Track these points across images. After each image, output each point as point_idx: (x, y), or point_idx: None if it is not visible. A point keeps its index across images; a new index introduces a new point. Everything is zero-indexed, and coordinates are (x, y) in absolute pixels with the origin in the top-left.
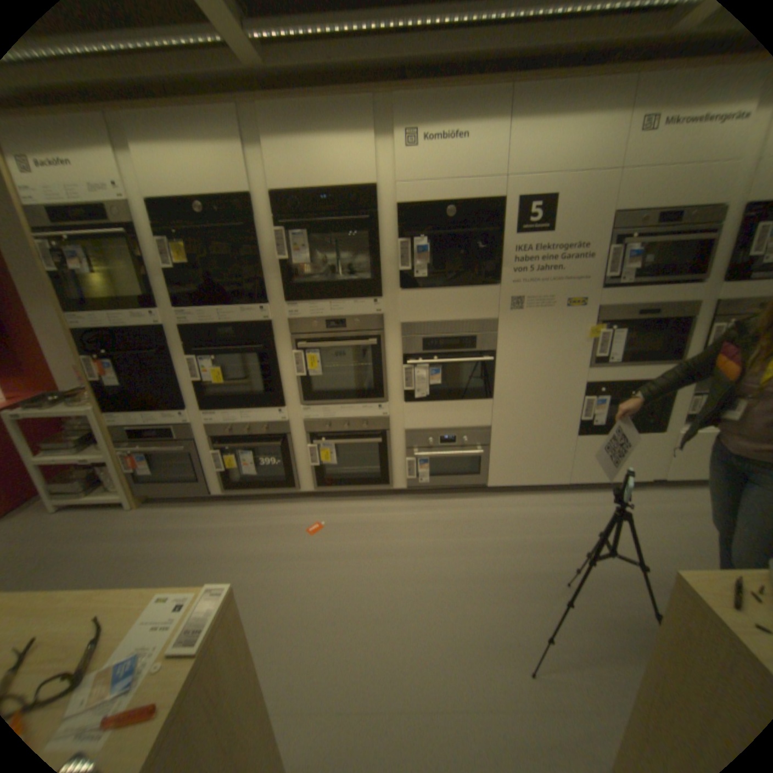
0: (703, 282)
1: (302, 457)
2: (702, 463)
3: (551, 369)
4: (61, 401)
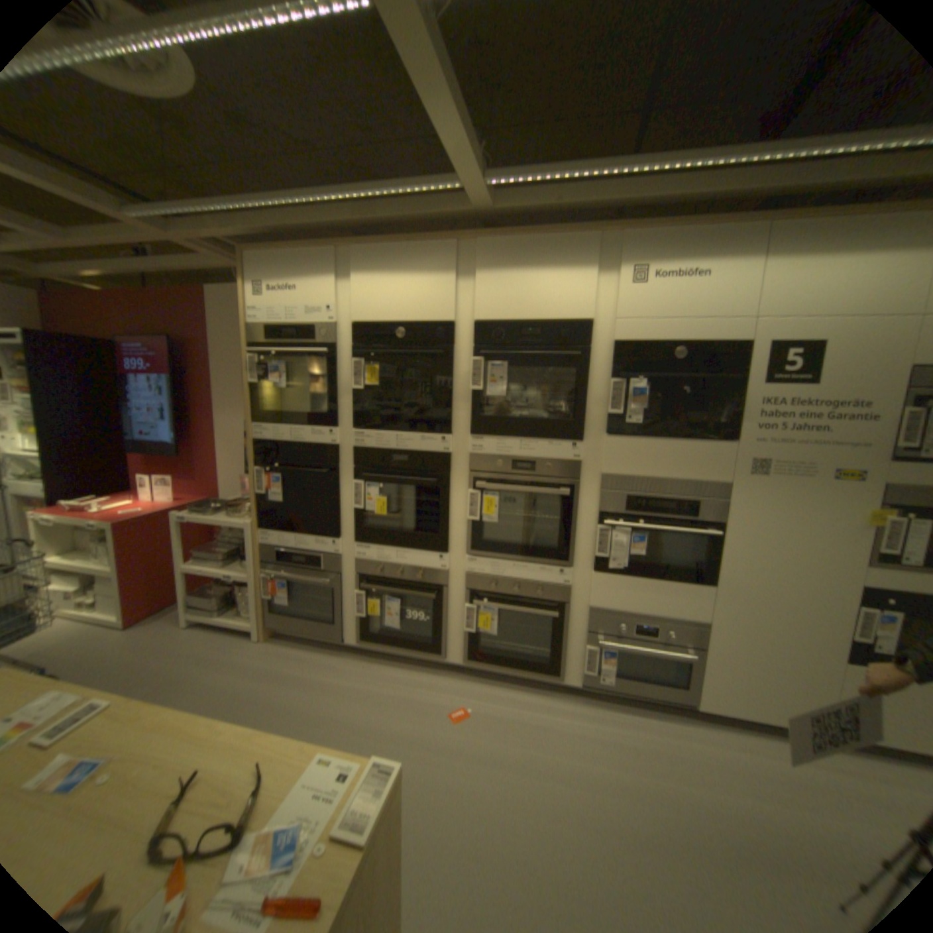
0: None
1: (457, 618)
2: None
3: (808, 560)
4: (224, 509)
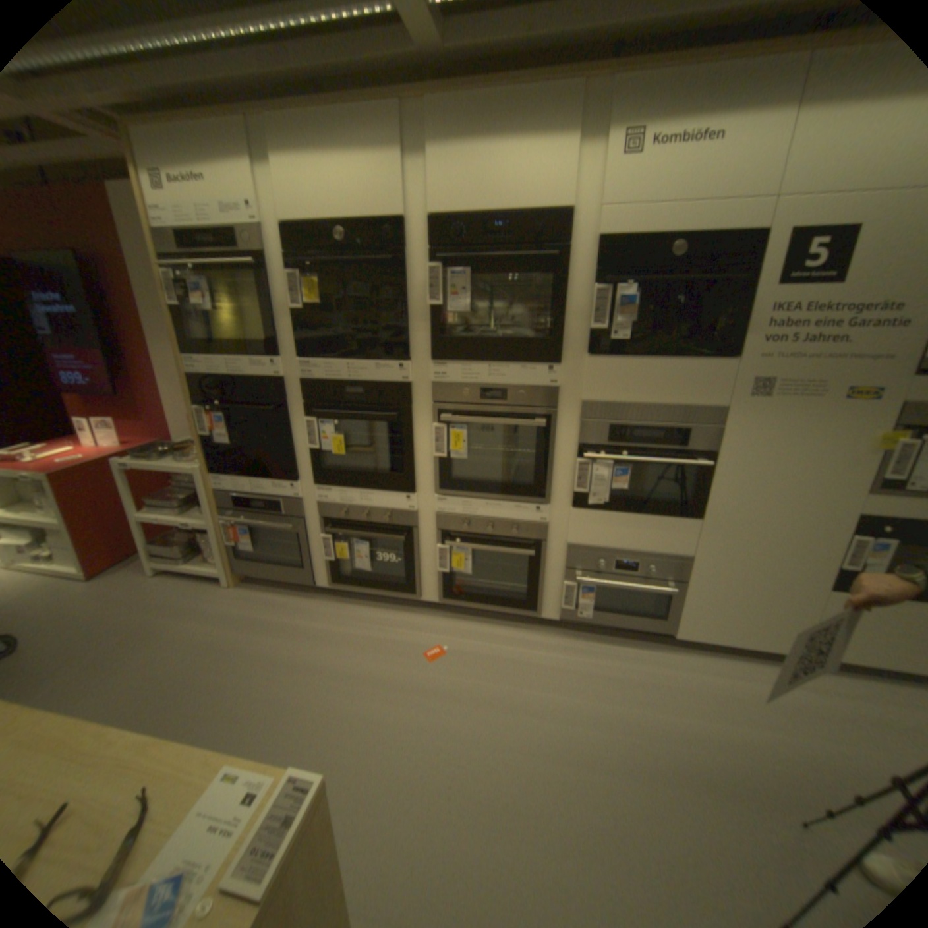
0: None
1: (430, 558)
2: None
3: (805, 488)
4: (172, 454)
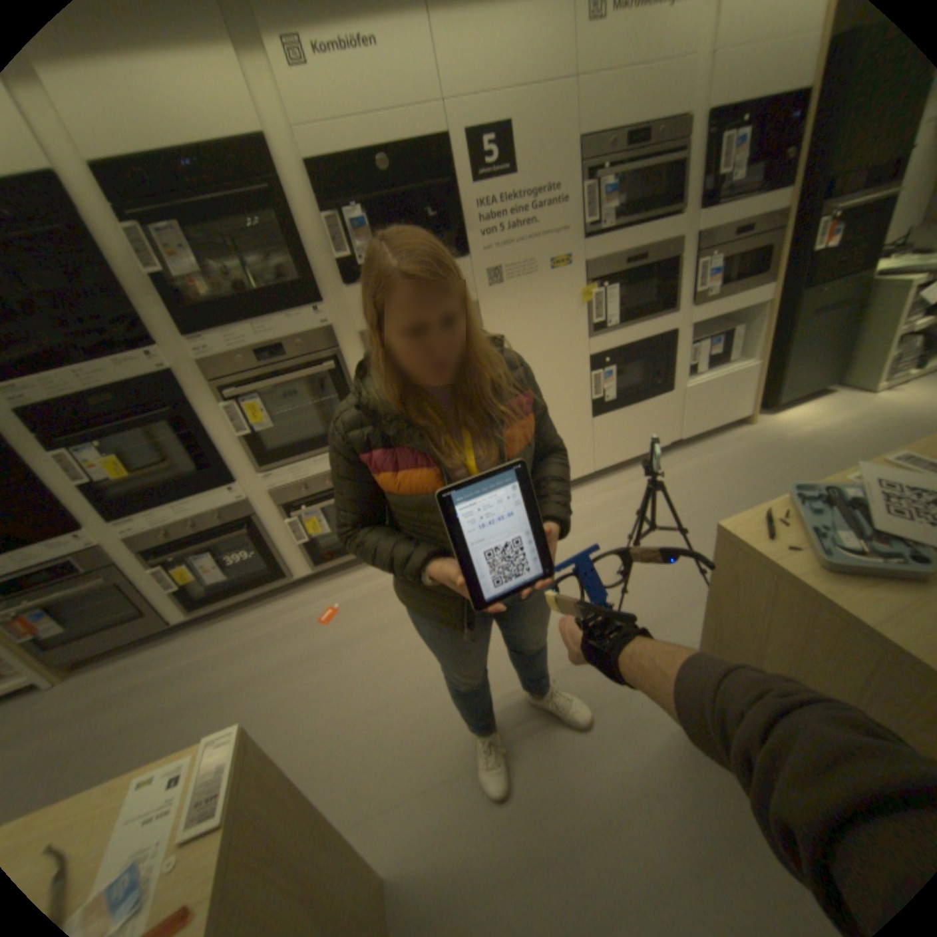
0: (681, 215)
1: (282, 538)
2: (708, 413)
3: (550, 350)
4: None
